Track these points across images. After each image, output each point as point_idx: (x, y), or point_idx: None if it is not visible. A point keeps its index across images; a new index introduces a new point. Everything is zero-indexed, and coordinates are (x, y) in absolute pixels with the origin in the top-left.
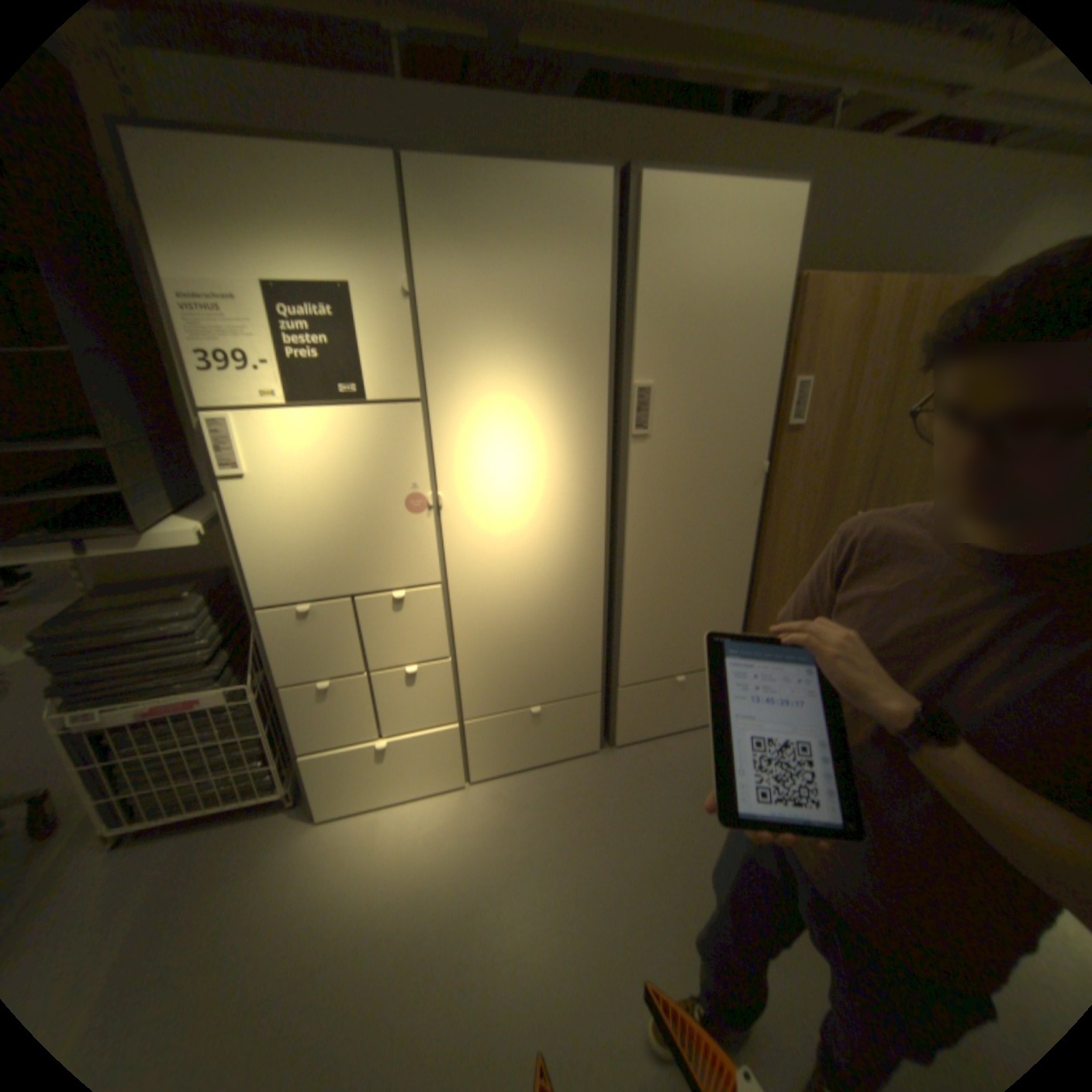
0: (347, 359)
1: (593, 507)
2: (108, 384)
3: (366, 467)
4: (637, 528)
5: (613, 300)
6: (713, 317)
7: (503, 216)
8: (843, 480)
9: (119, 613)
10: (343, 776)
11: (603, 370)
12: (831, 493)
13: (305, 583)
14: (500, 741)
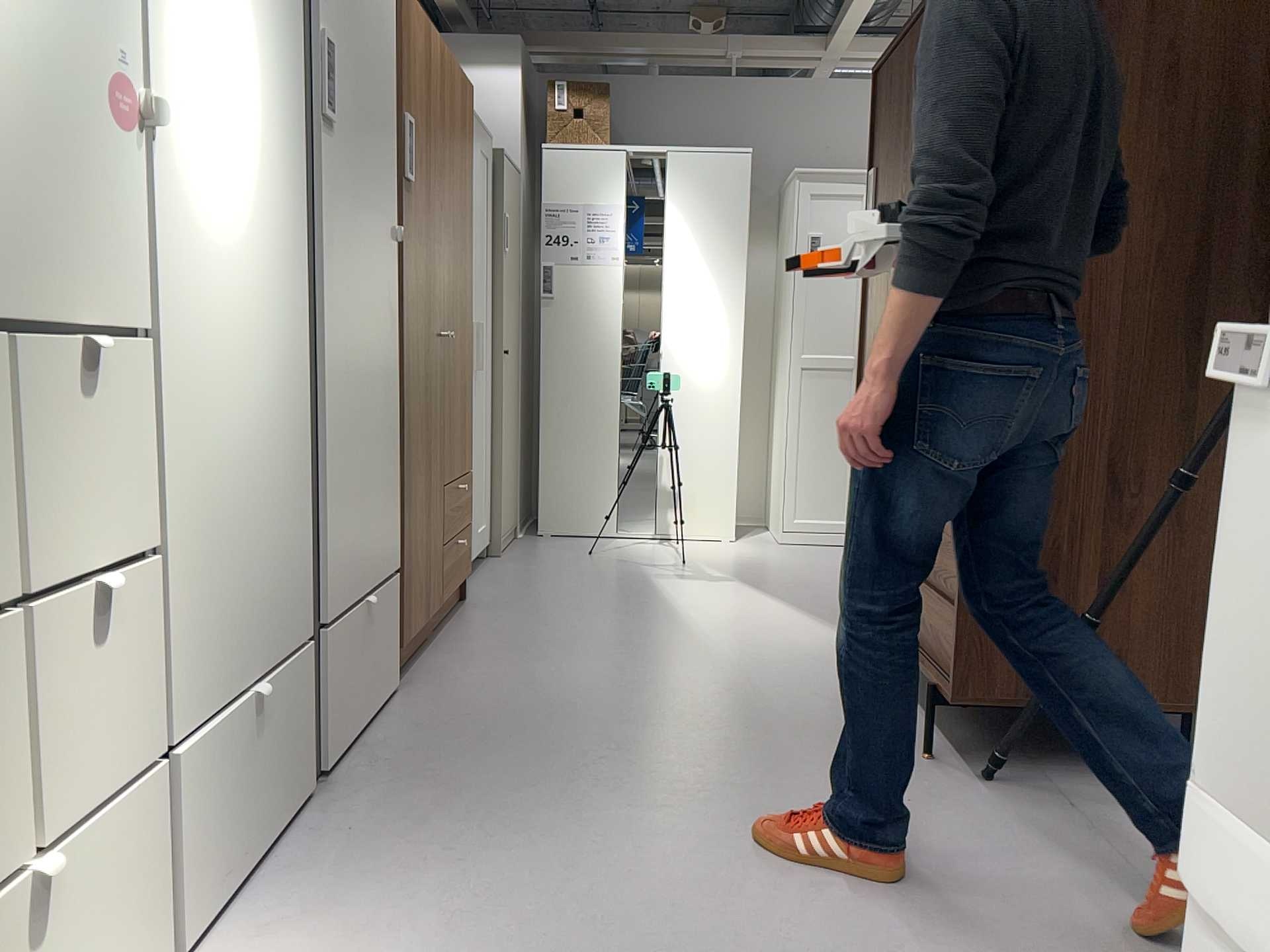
0: None
1: (294, 227)
2: None
3: None
4: (327, 288)
5: None
6: None
7: None
8: (431, 279)
9: None
10: None
11: None
12: (428, 295)
13: None
14: (215, 803)
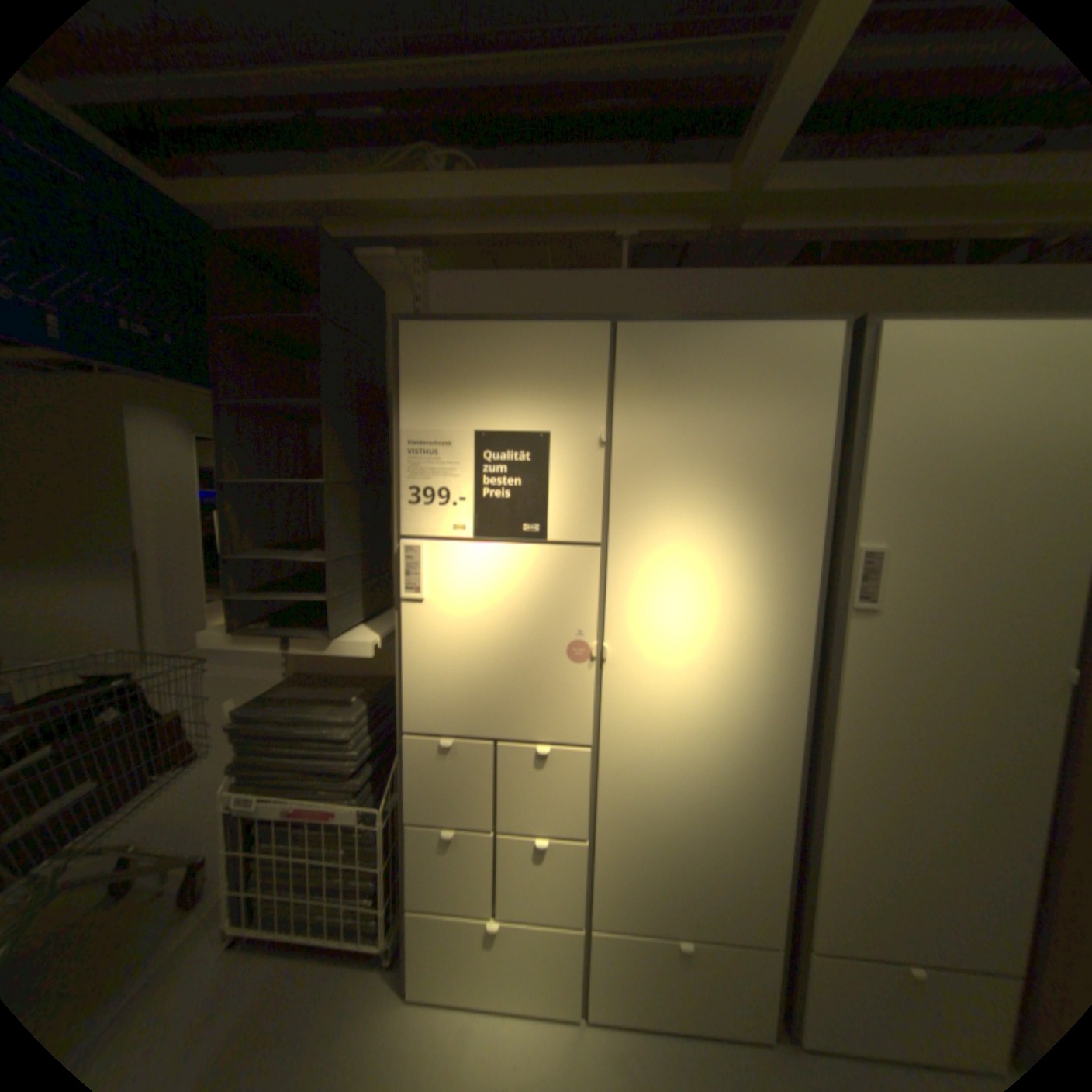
0: (536, 501)
1: (792, 690)
2: (343, 510)
3: (534, 606)
4: (855, 729)
5: (836, 453)
6: (980, 475)
7: (713, 371)
8: None
9: (299, 707)
10: (444, 955)
11: (819, 528)
12: None
13: (453, 717)
14: (634, 978)
